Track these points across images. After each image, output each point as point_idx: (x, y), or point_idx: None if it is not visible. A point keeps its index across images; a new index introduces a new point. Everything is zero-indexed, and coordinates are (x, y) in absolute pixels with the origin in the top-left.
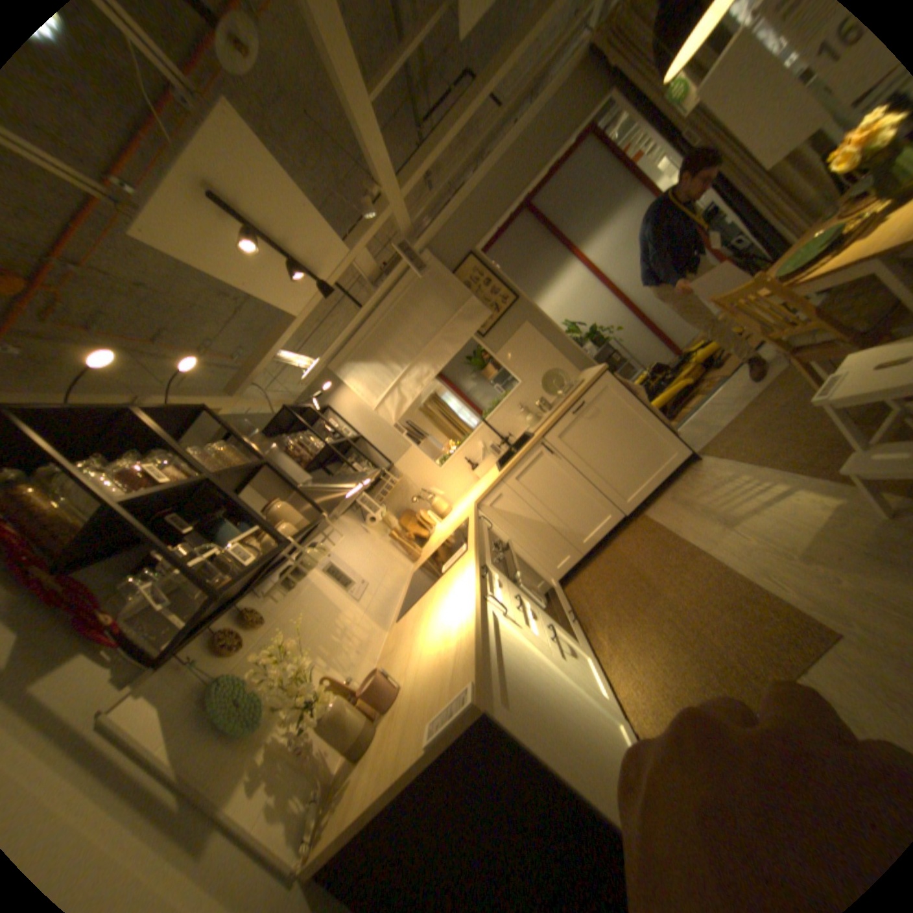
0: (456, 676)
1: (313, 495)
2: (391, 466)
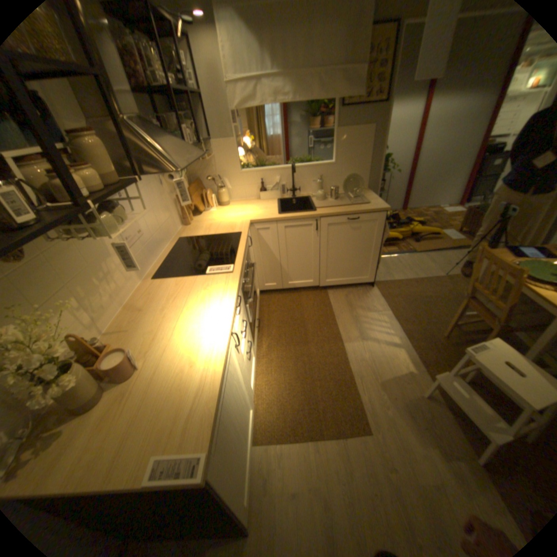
0: (190, 422)
1: (130, 136)
2: (205, 139)
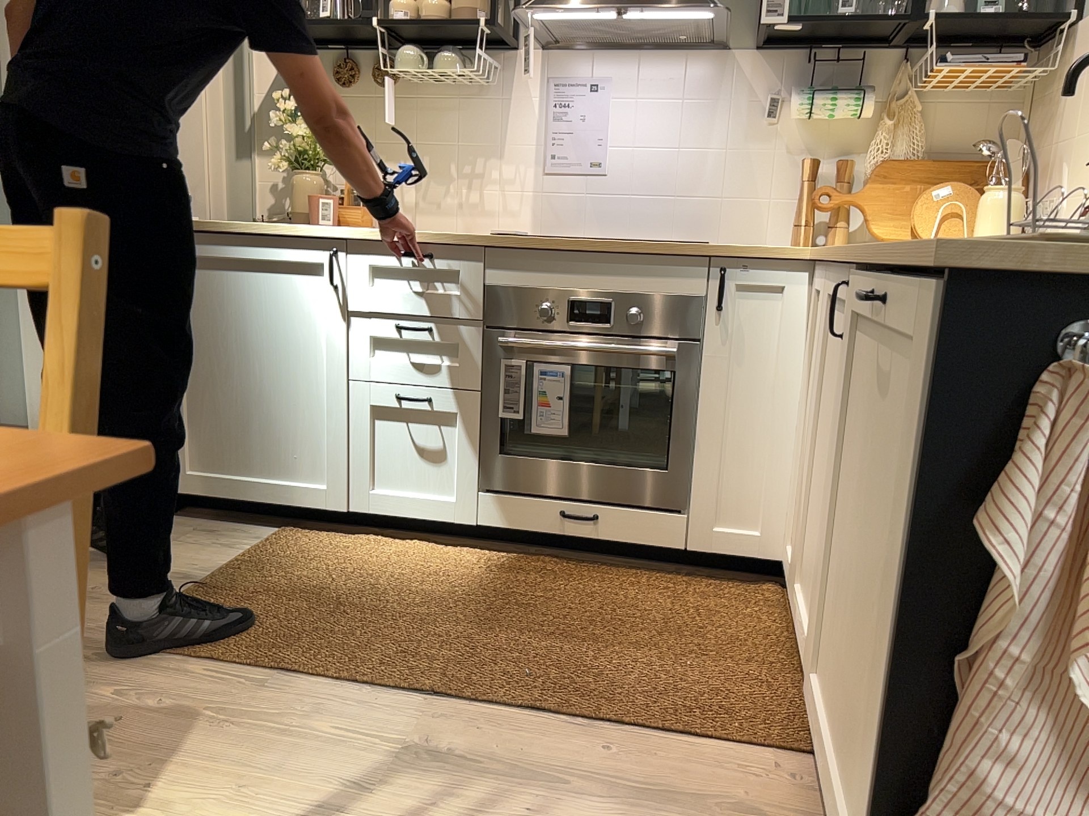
0: (211, 224)
1: None
2: (1063, 28)
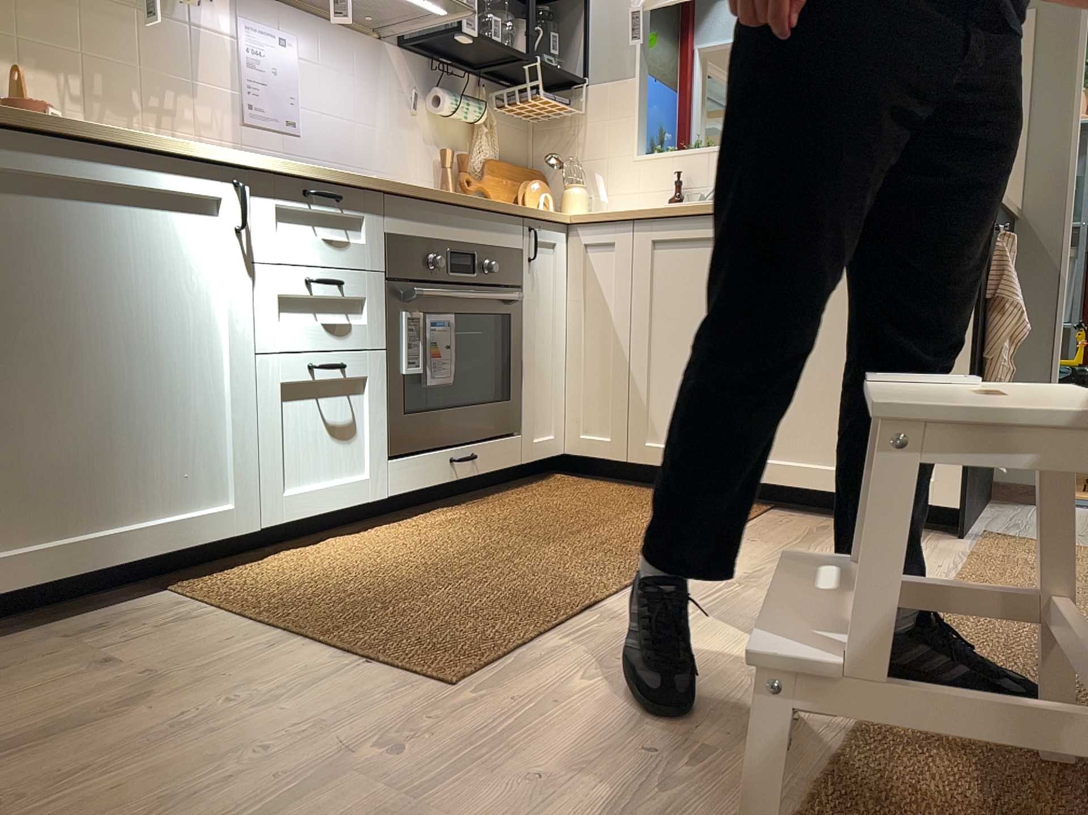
0: None
1: None
2: (578, 86)
